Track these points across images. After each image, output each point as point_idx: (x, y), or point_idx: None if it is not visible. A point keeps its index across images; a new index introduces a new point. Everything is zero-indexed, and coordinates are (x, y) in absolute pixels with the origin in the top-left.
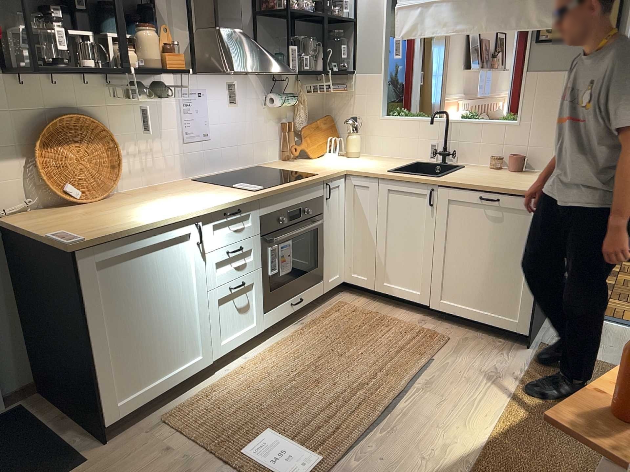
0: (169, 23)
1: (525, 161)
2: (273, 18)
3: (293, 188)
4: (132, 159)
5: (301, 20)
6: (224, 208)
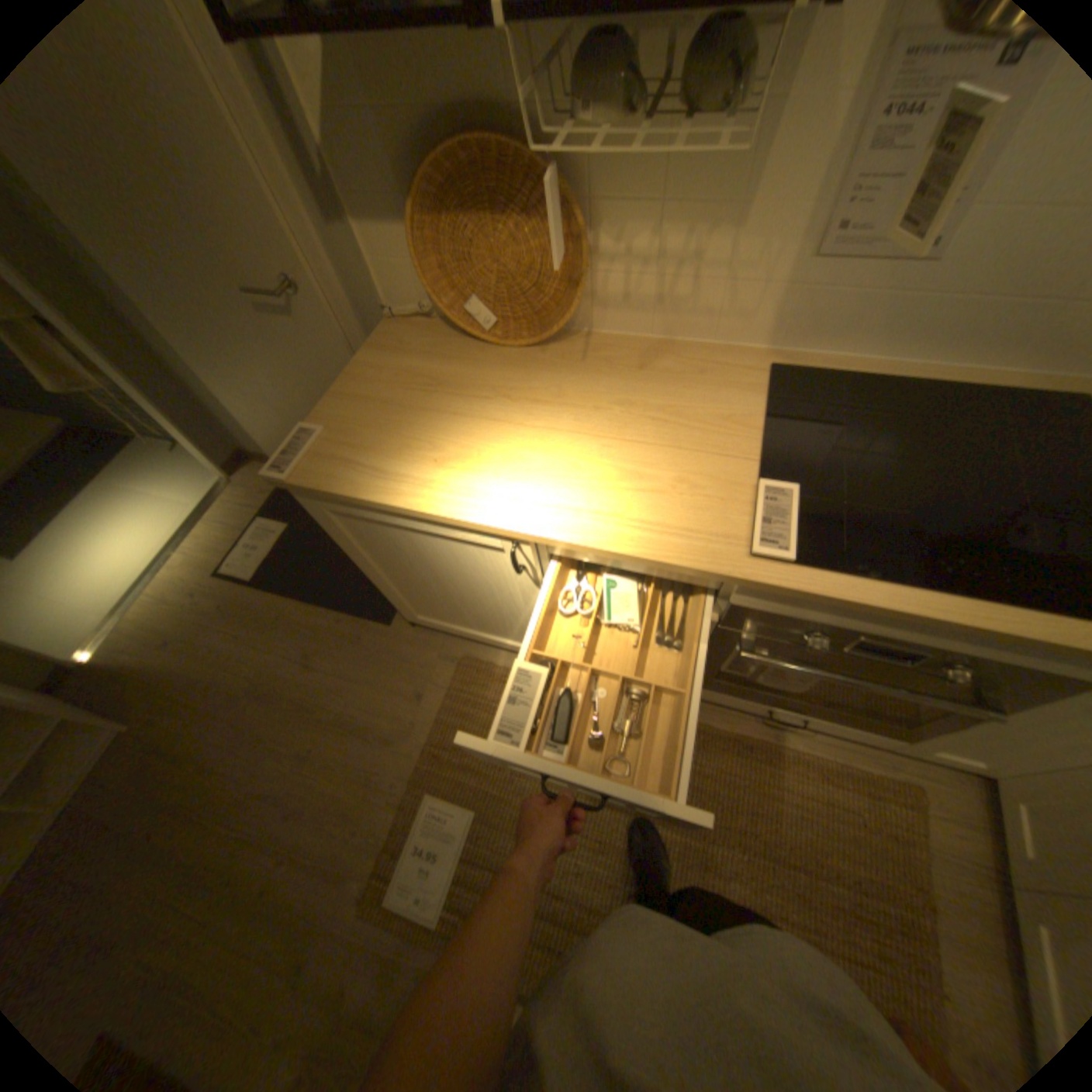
0: None
1: None
2: None
3: (926, 620)
4: (636, 264)
5: None
6: (600, 552)
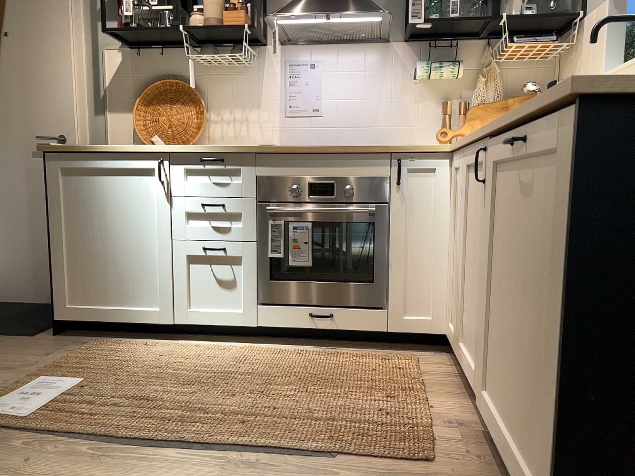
0: None
1: None
2: None
3: (318, 152)
4: (224, 125)
5: None
6: (198, 152)
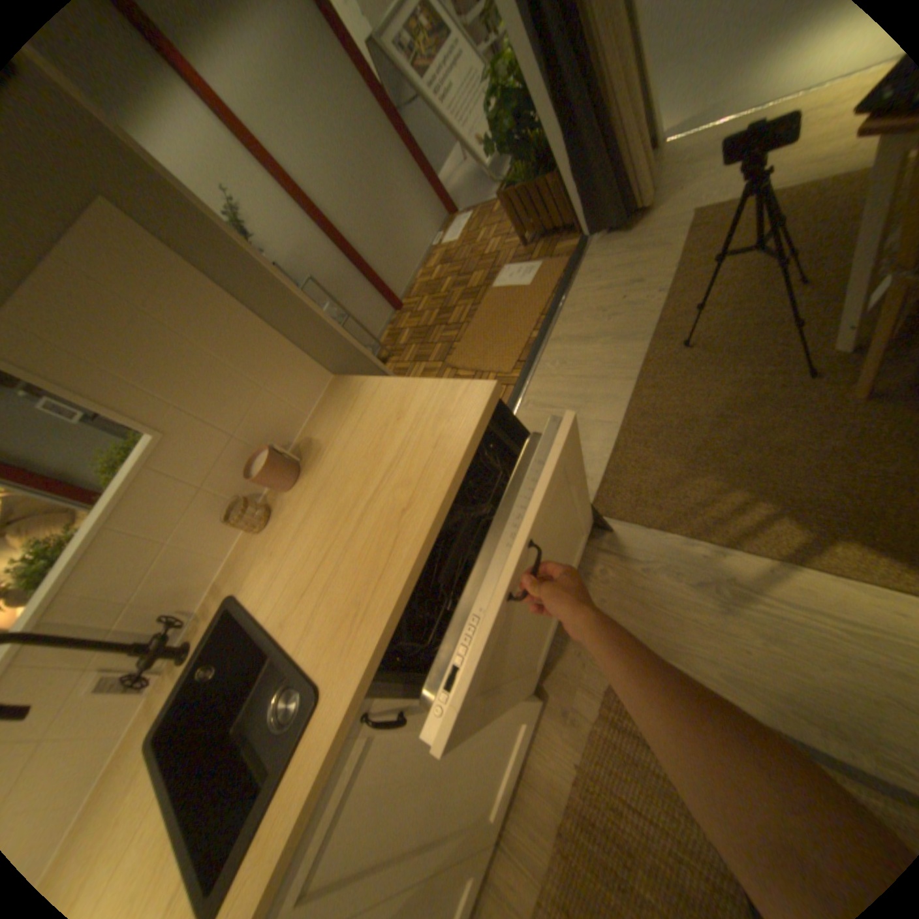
0: None
1: (280, 454)
2: None
3: None
4: None
5: None
6: None
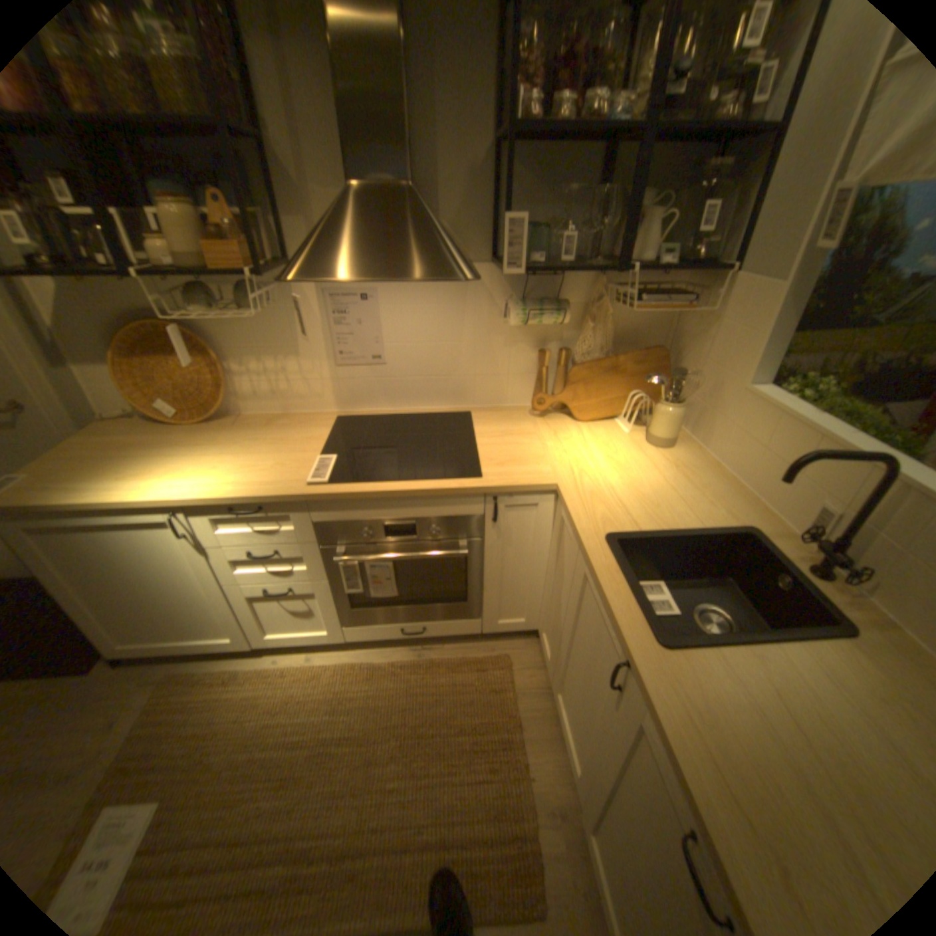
0: (298, 176)
1: None
2: (550, 143)
3: (390, 496)
4: (255, 377)
5: (631, 140)
6: (224, 502)
